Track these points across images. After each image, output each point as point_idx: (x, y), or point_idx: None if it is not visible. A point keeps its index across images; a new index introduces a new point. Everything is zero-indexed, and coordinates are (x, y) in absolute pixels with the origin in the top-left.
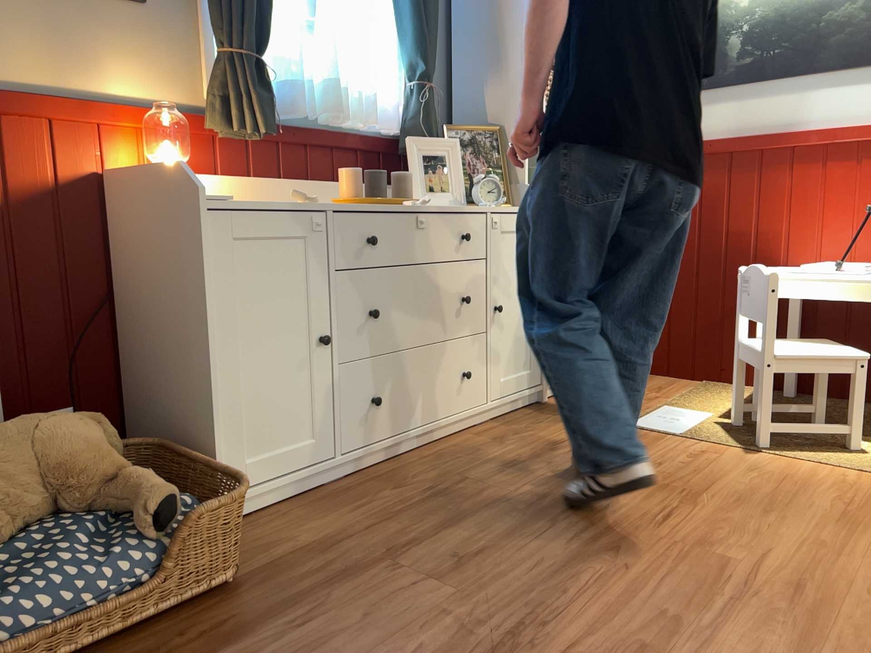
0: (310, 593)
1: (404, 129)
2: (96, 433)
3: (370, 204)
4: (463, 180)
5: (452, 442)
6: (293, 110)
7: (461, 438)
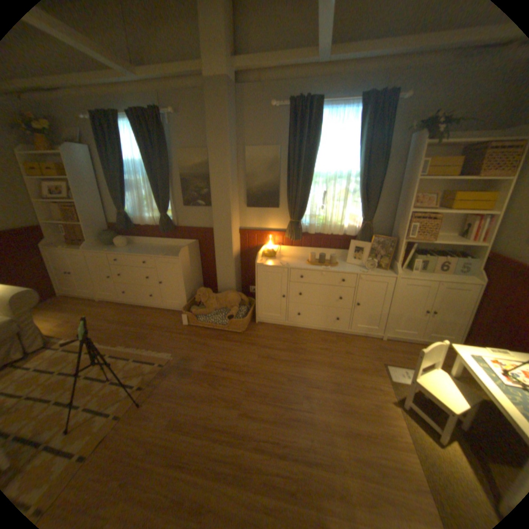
0: (245, 343)
1: (357, 235)
2: (236, 298)
3: (312, 265)
4: (366, 258)
5: (326, 334)
6: (309, 232)
7: (331, 335)
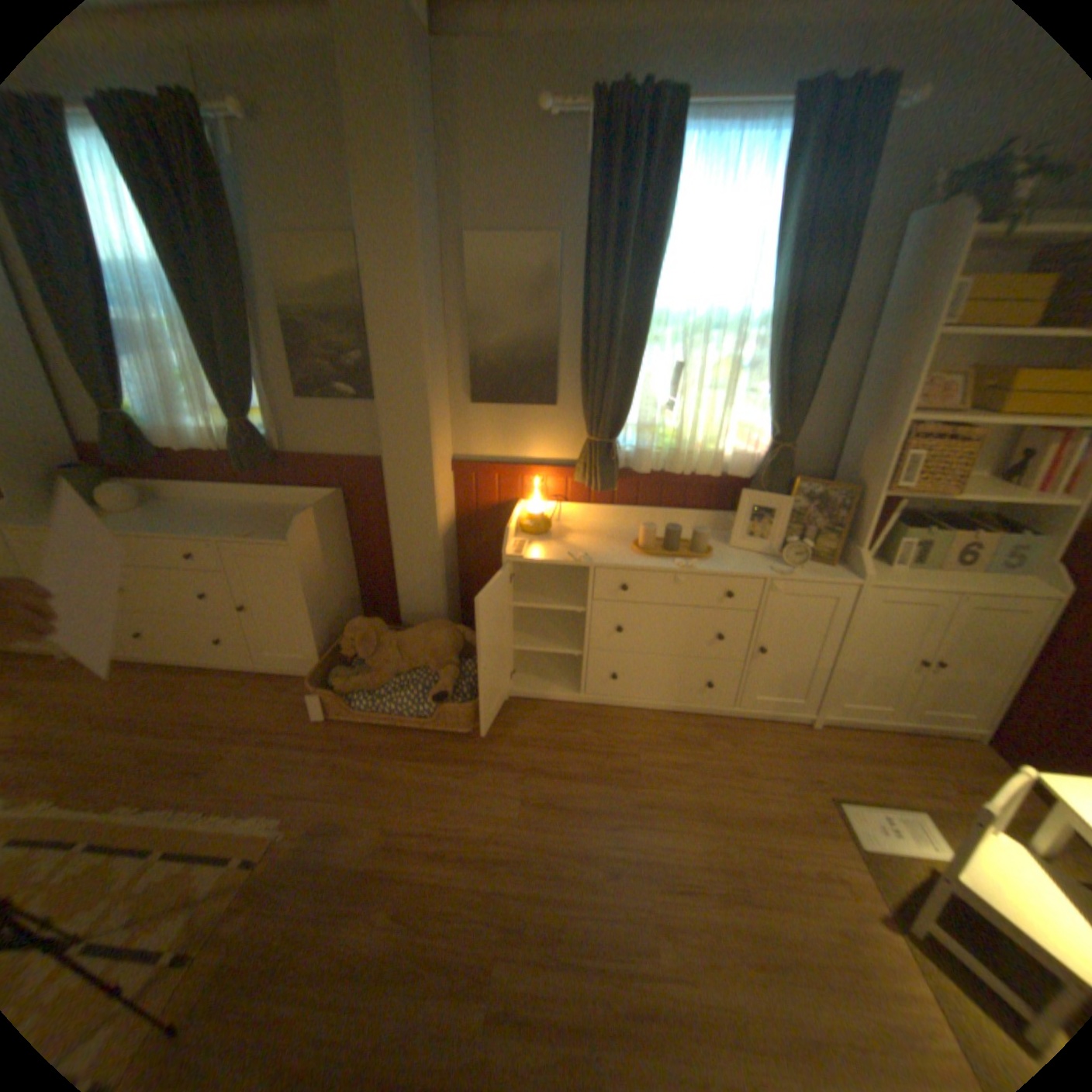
0: (482, 764)
1: (756, 476)
2: (453, 642)
3: (651, 555)
4: (782, 536)
5: (682, 721)
6: (638, 469)
7: (693, 721)
